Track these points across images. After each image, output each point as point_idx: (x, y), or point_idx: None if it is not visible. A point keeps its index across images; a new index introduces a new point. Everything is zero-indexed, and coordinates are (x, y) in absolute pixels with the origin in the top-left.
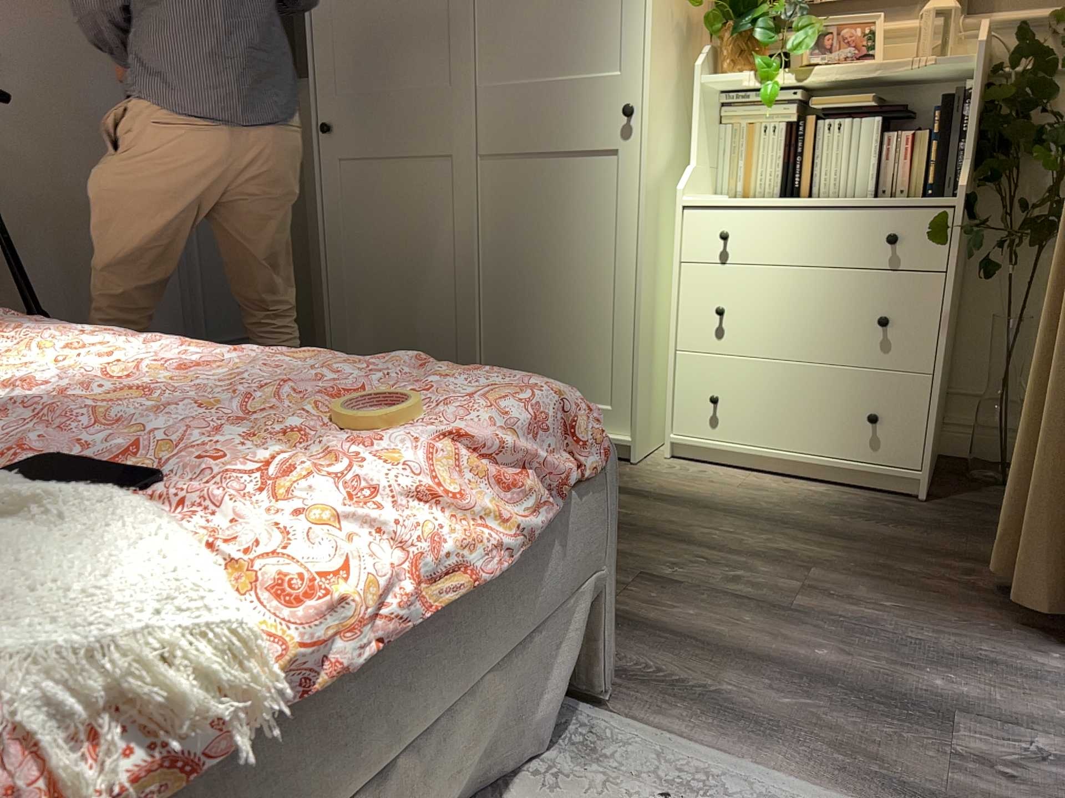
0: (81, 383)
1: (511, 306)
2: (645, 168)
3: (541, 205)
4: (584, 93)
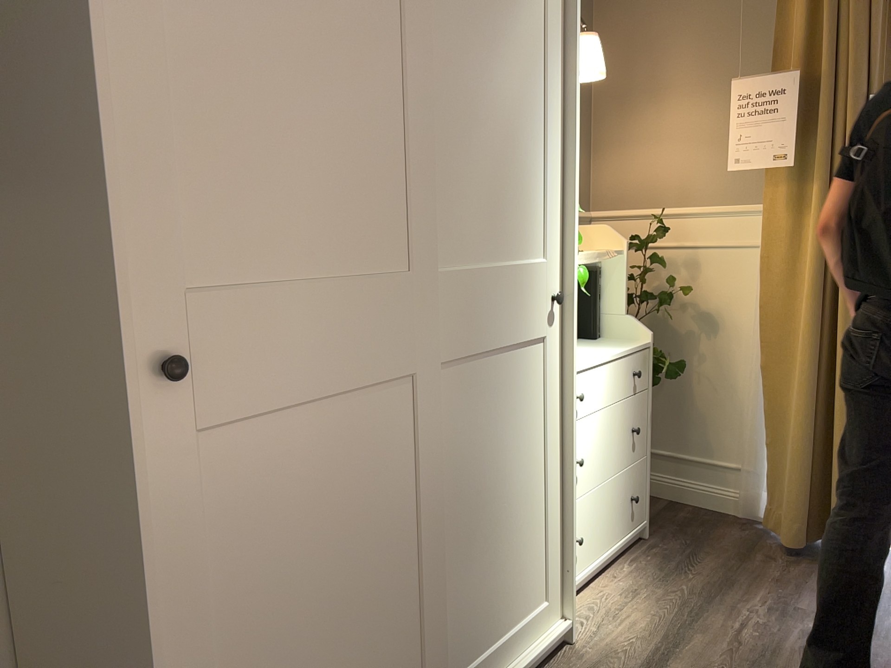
0: None
1: (465, 553)
2: (573, 351)
3: (491, 413)
4: (525, 279)
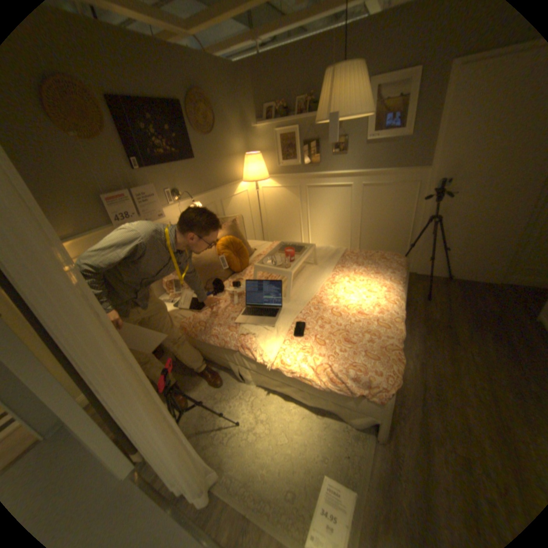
0: (346, 305)
1: None
2: None
3: None
4: None
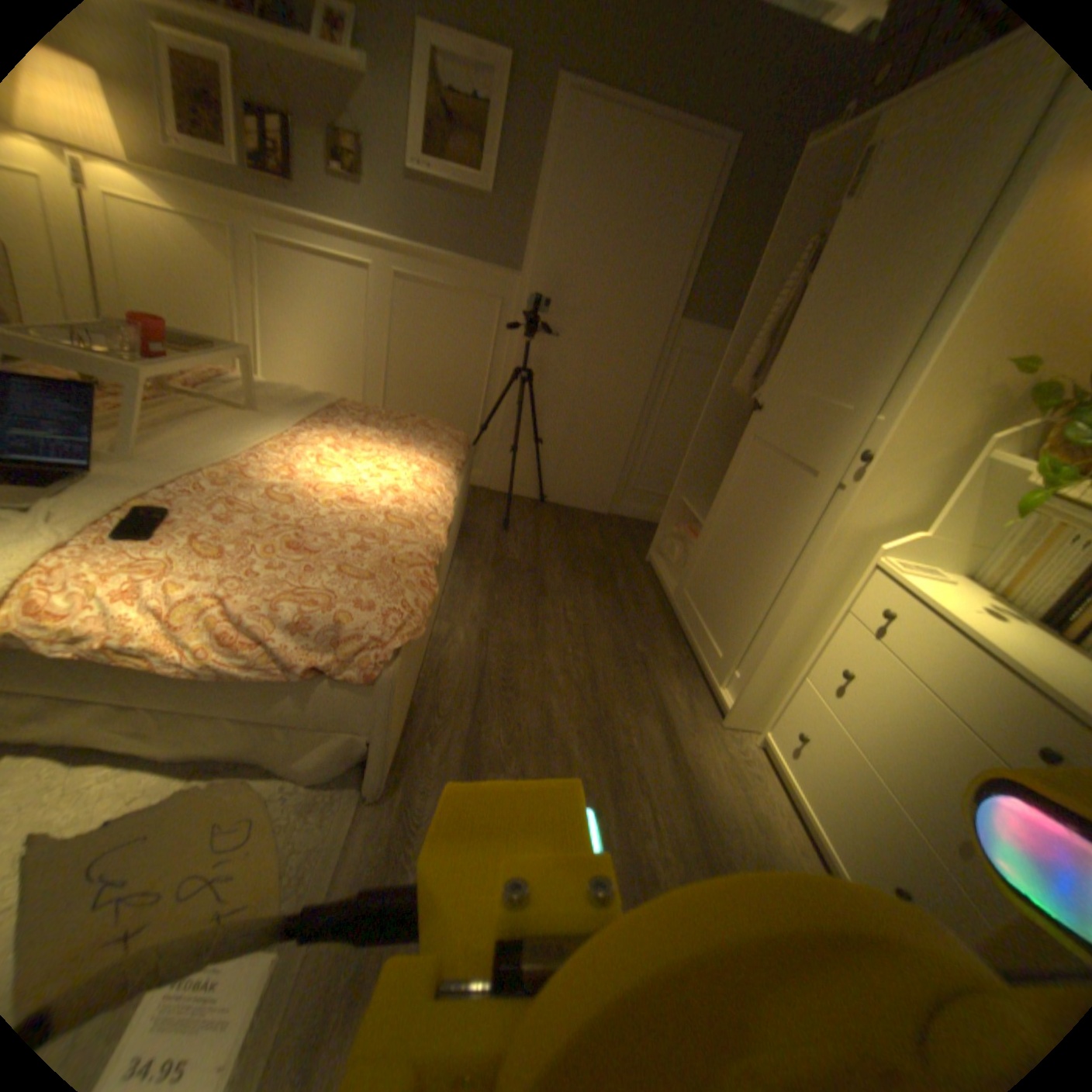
0: (311, 482)
1: (734, 560)
2: (849, 513)
3: (782, 501)
4: (851, 425)
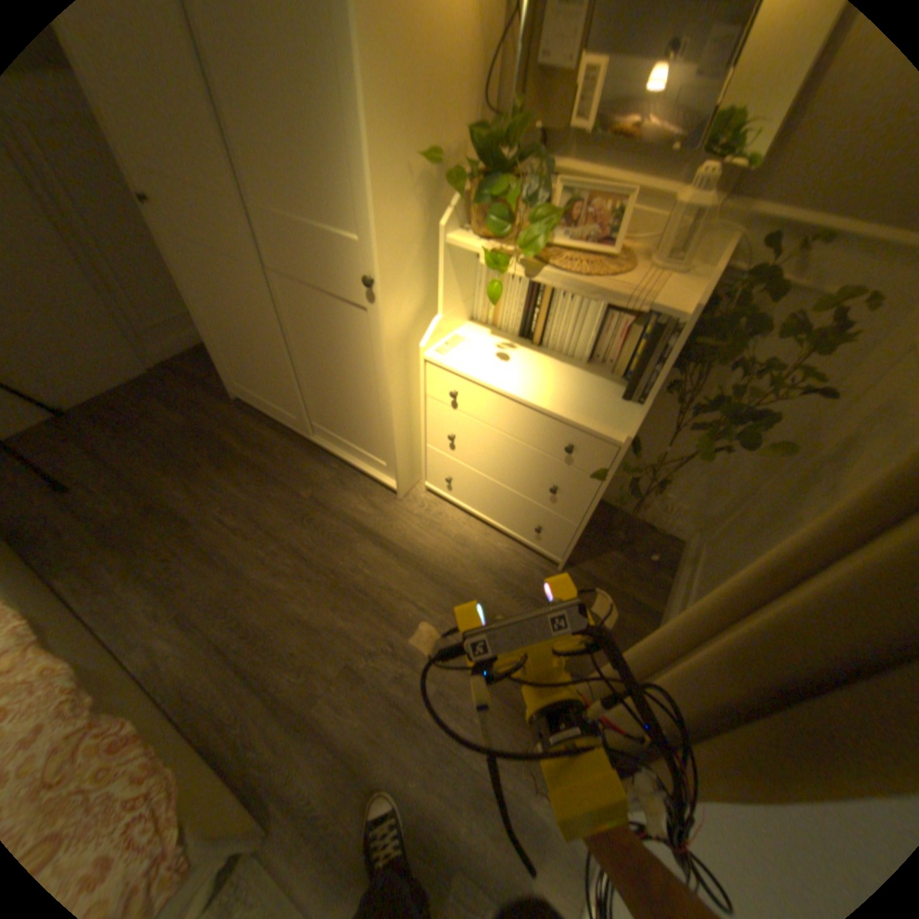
0: None
1: (317, 383)
2: (386, 337)
3: (321, 326)
4: (333, 246)
